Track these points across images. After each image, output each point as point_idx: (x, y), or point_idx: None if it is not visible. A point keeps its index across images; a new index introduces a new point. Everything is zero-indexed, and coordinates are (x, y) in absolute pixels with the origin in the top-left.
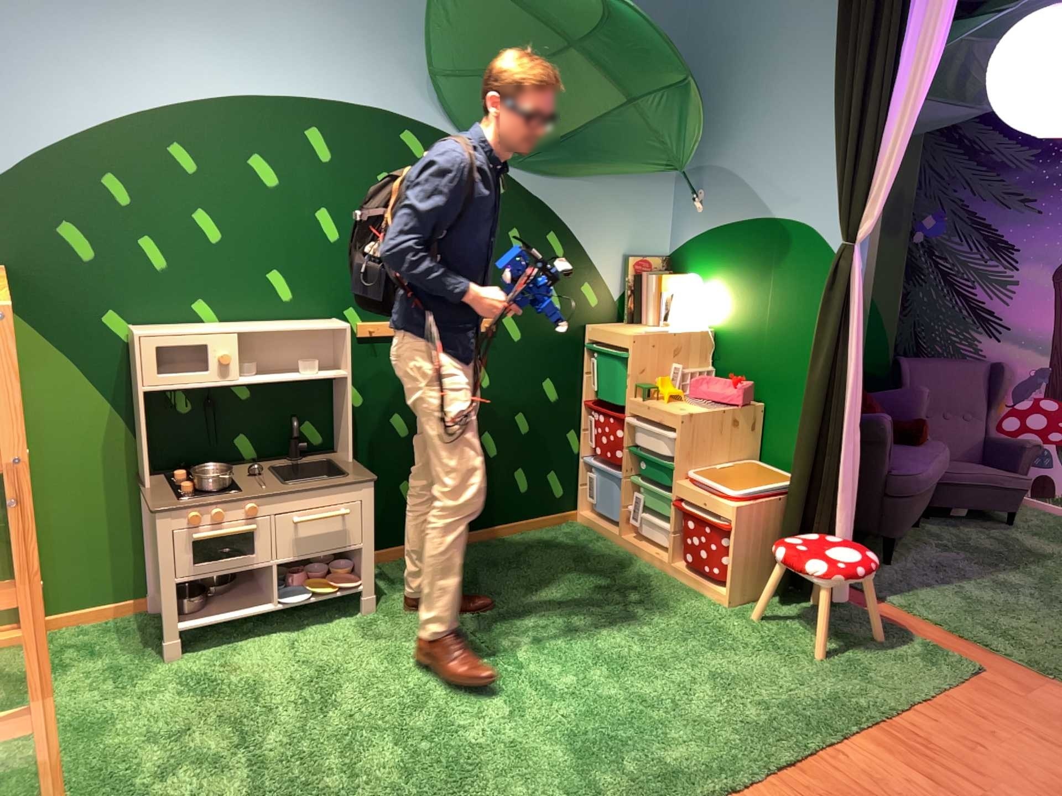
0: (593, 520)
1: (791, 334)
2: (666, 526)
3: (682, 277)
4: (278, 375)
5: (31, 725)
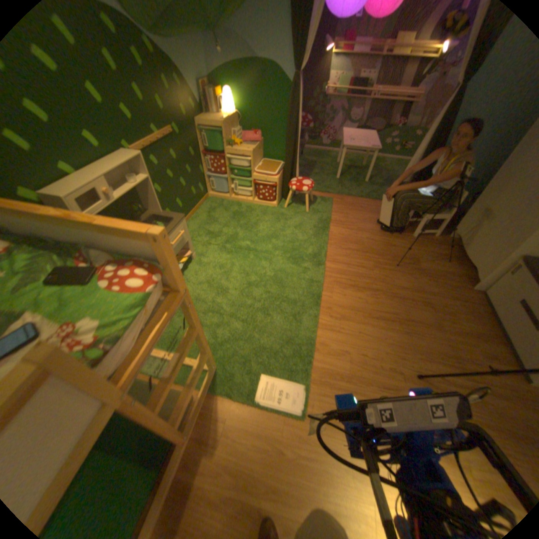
0: (217, 195)
1: (273, 109)
2: (249, 190)
3: (218, 86)
4: (116, 188)
5: (202, 362)
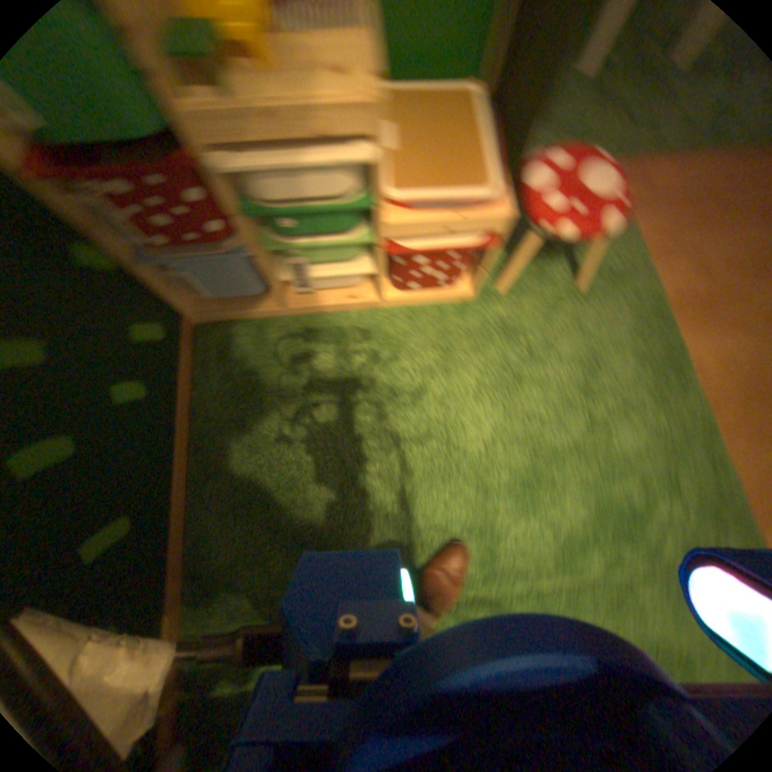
0: (223, 310)
1: None
2: (361, 270)
3: None
4: None
5: None
